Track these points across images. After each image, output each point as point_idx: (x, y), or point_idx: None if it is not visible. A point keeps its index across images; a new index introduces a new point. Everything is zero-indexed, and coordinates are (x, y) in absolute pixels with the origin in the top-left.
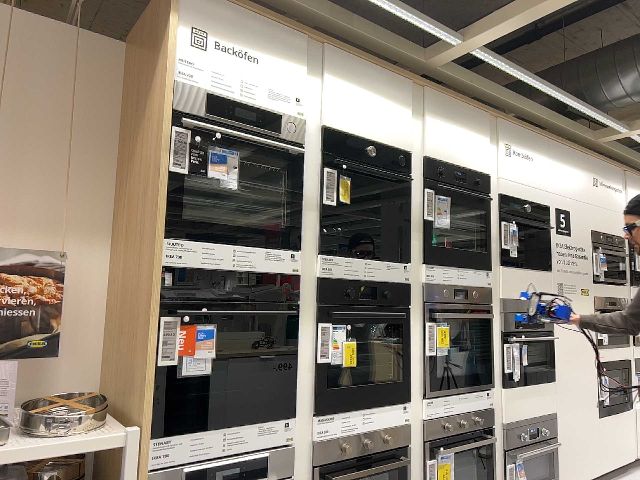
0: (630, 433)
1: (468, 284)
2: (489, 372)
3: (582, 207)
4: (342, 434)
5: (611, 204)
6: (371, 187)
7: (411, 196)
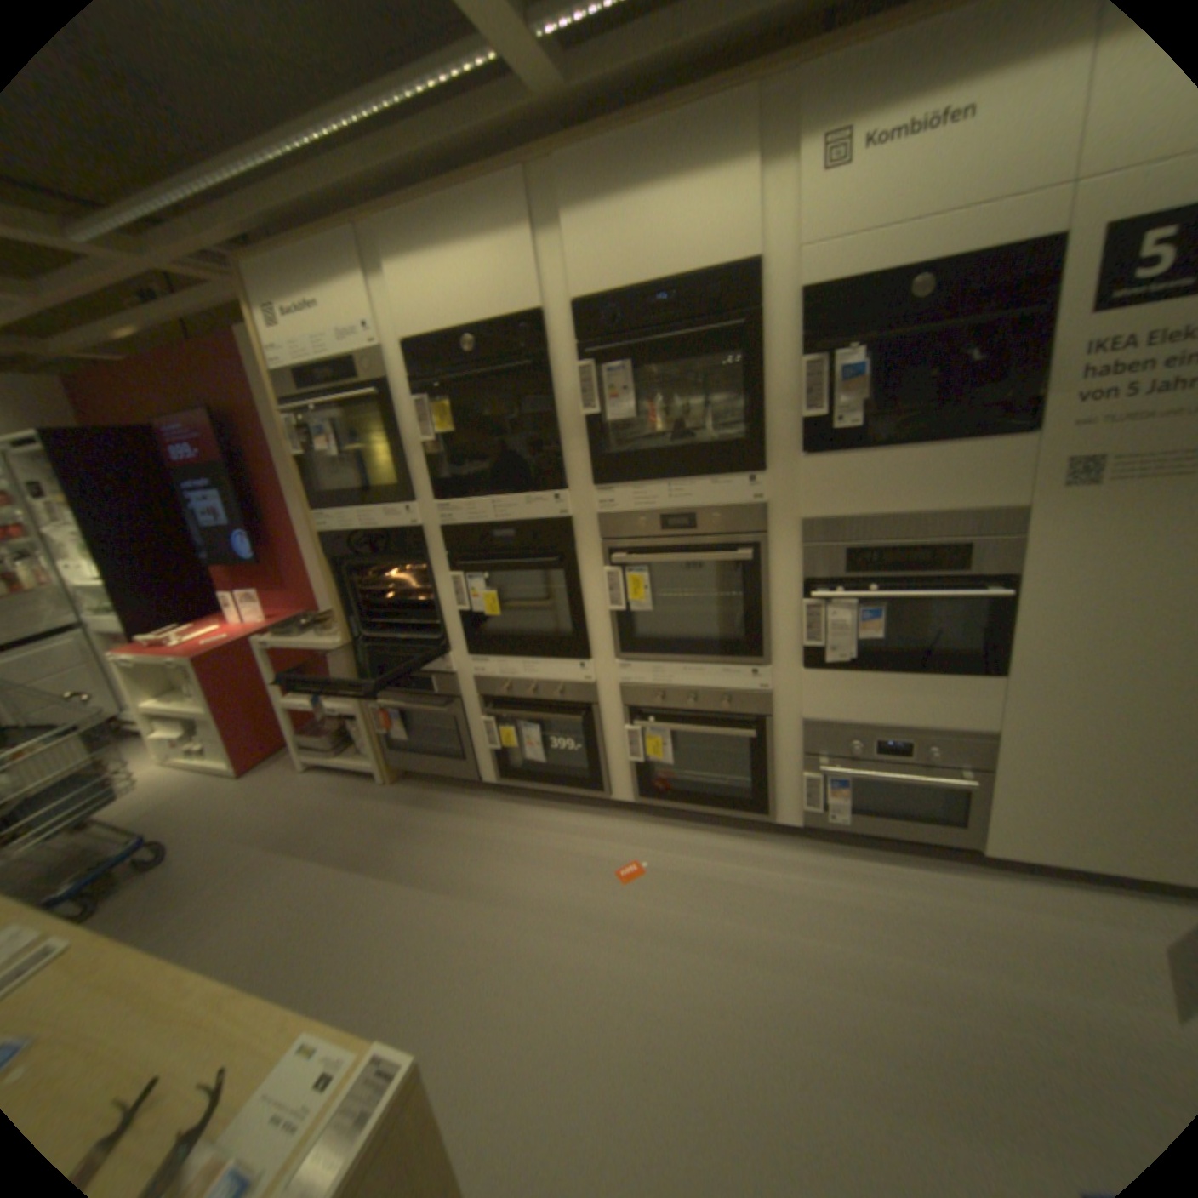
0: None
1: (694, 506)
2: (757, 643)
3: None
4: (500, 678)
5: None
6: (490, 394)
7: (554, 386)
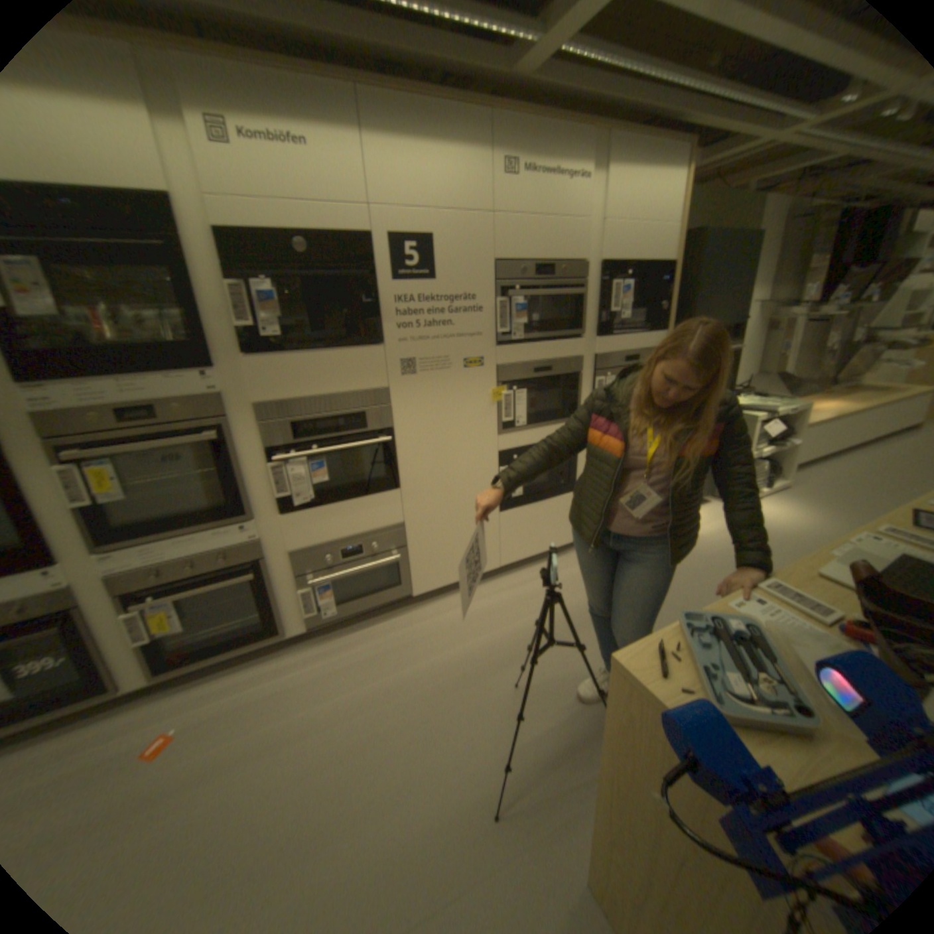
0: (564, 519)
1: (149, 398)
2: (237, 505)
3: (472, 221)
4: None
5: (561, 203)
6: None
7: None
